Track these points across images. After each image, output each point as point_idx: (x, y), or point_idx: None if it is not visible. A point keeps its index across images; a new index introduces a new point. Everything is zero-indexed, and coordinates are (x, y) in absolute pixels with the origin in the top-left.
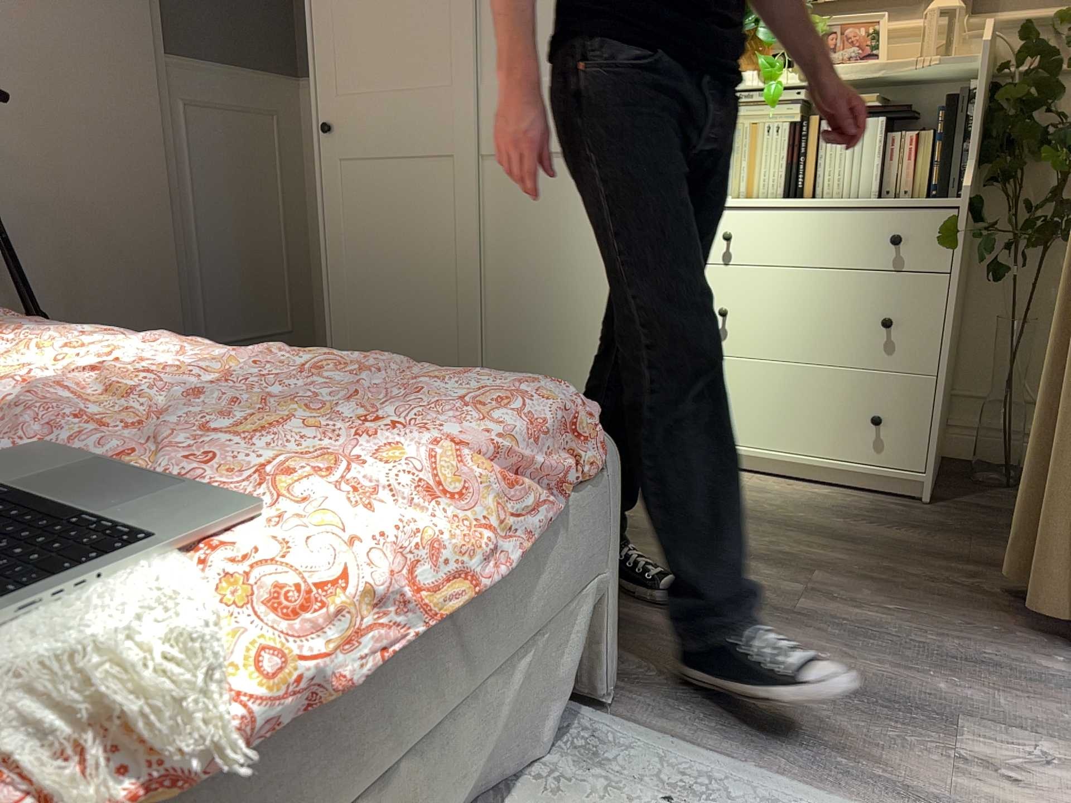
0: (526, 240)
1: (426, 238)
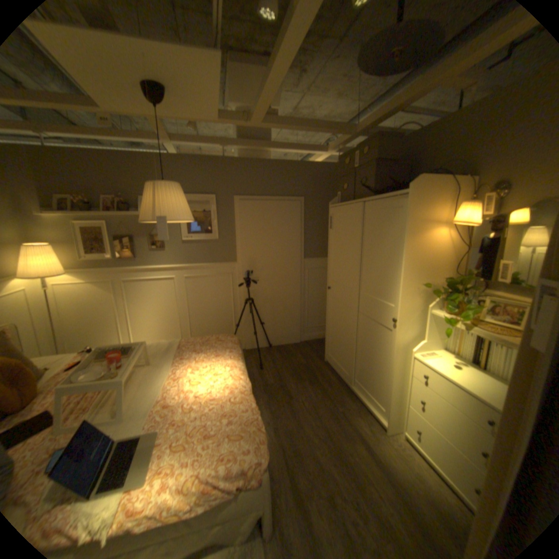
0: (367, 343)
1: (345, 328)
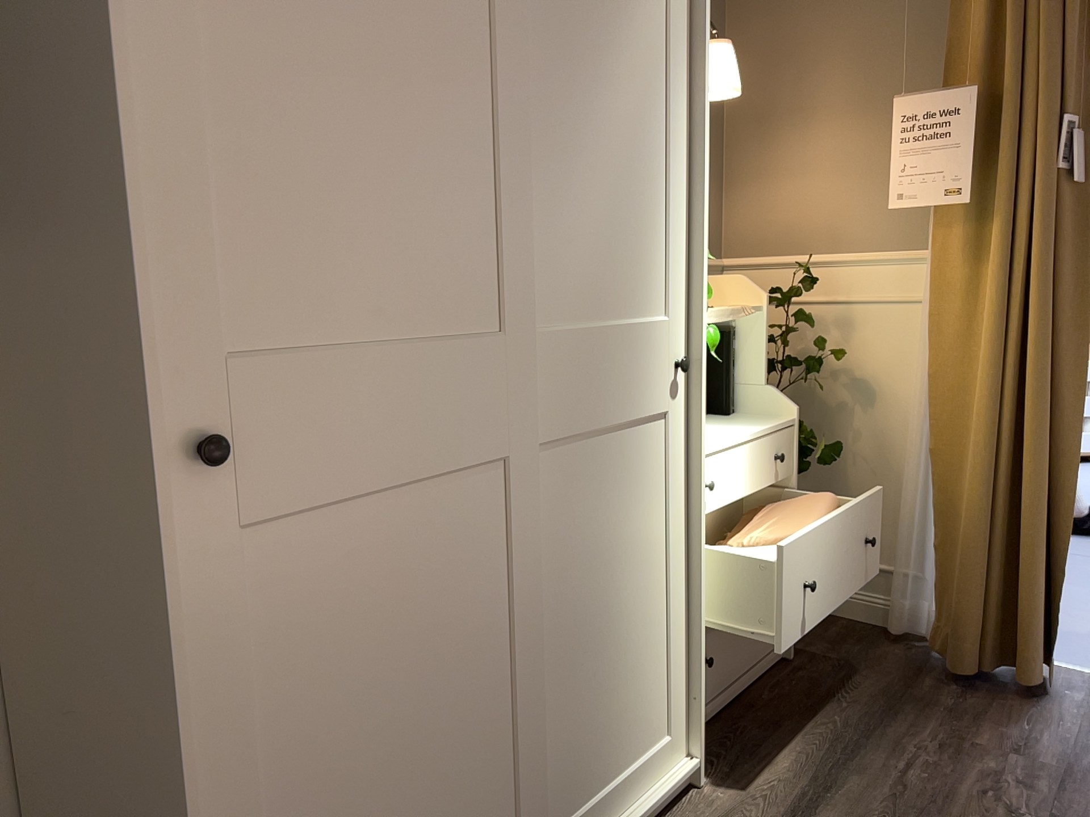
0: (584, 559)
1: (464, 621)
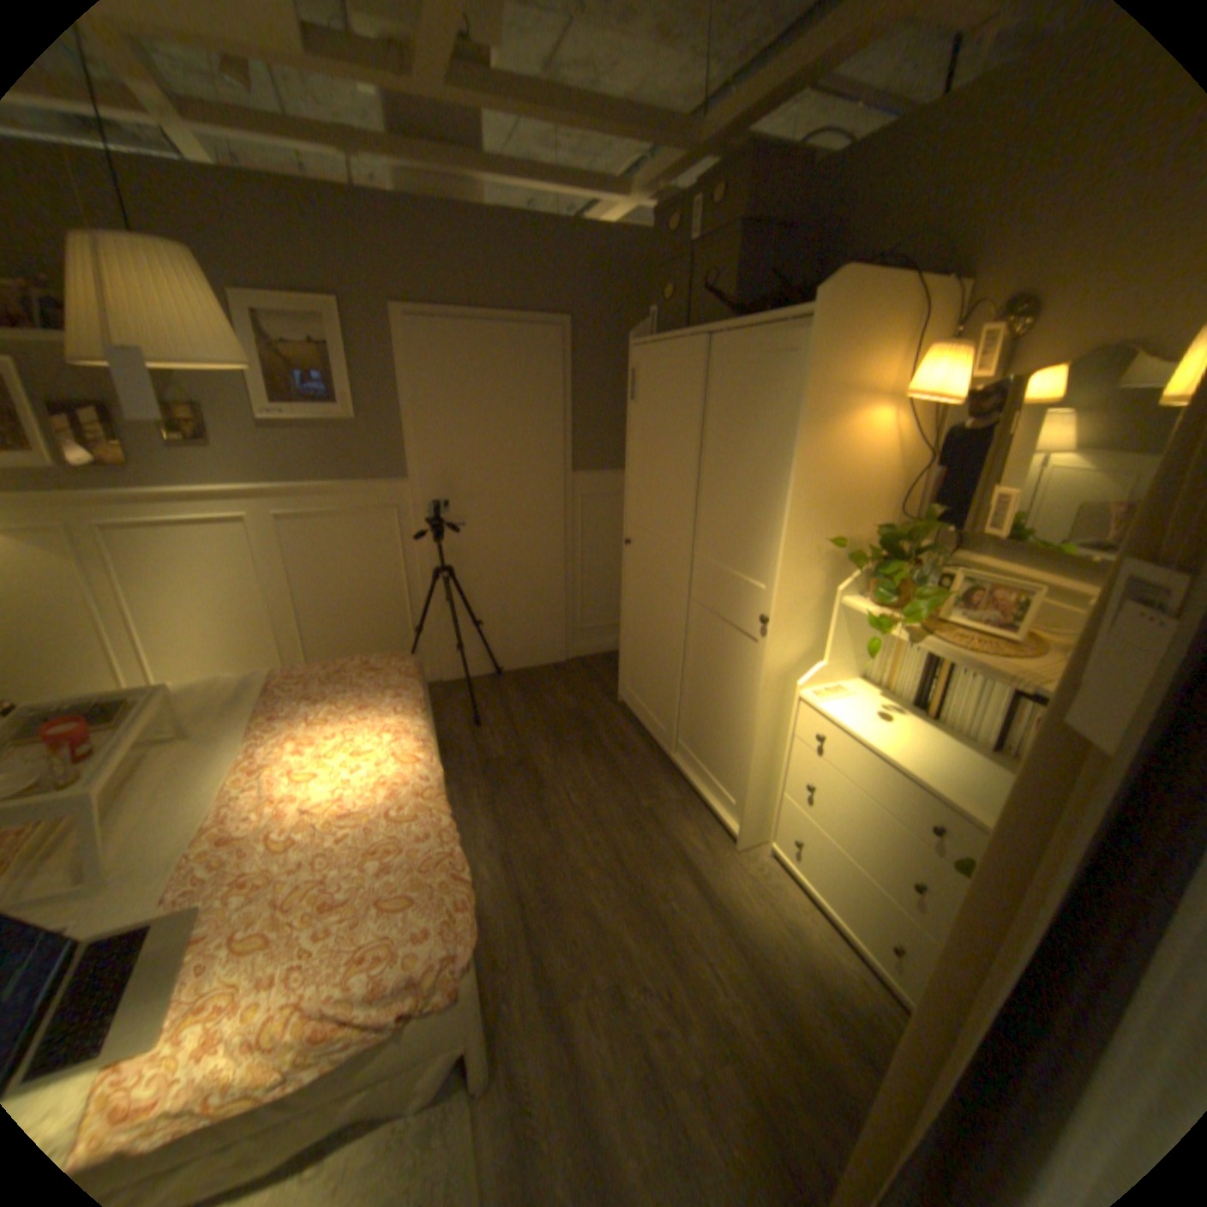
0: (706, 664)
1: (661, 631)
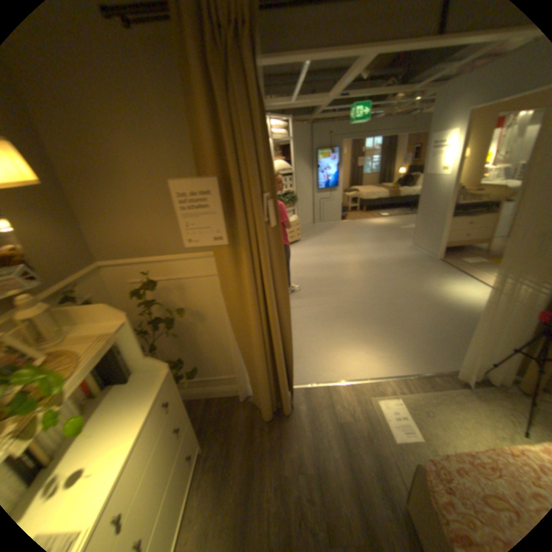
0: None
1: None
